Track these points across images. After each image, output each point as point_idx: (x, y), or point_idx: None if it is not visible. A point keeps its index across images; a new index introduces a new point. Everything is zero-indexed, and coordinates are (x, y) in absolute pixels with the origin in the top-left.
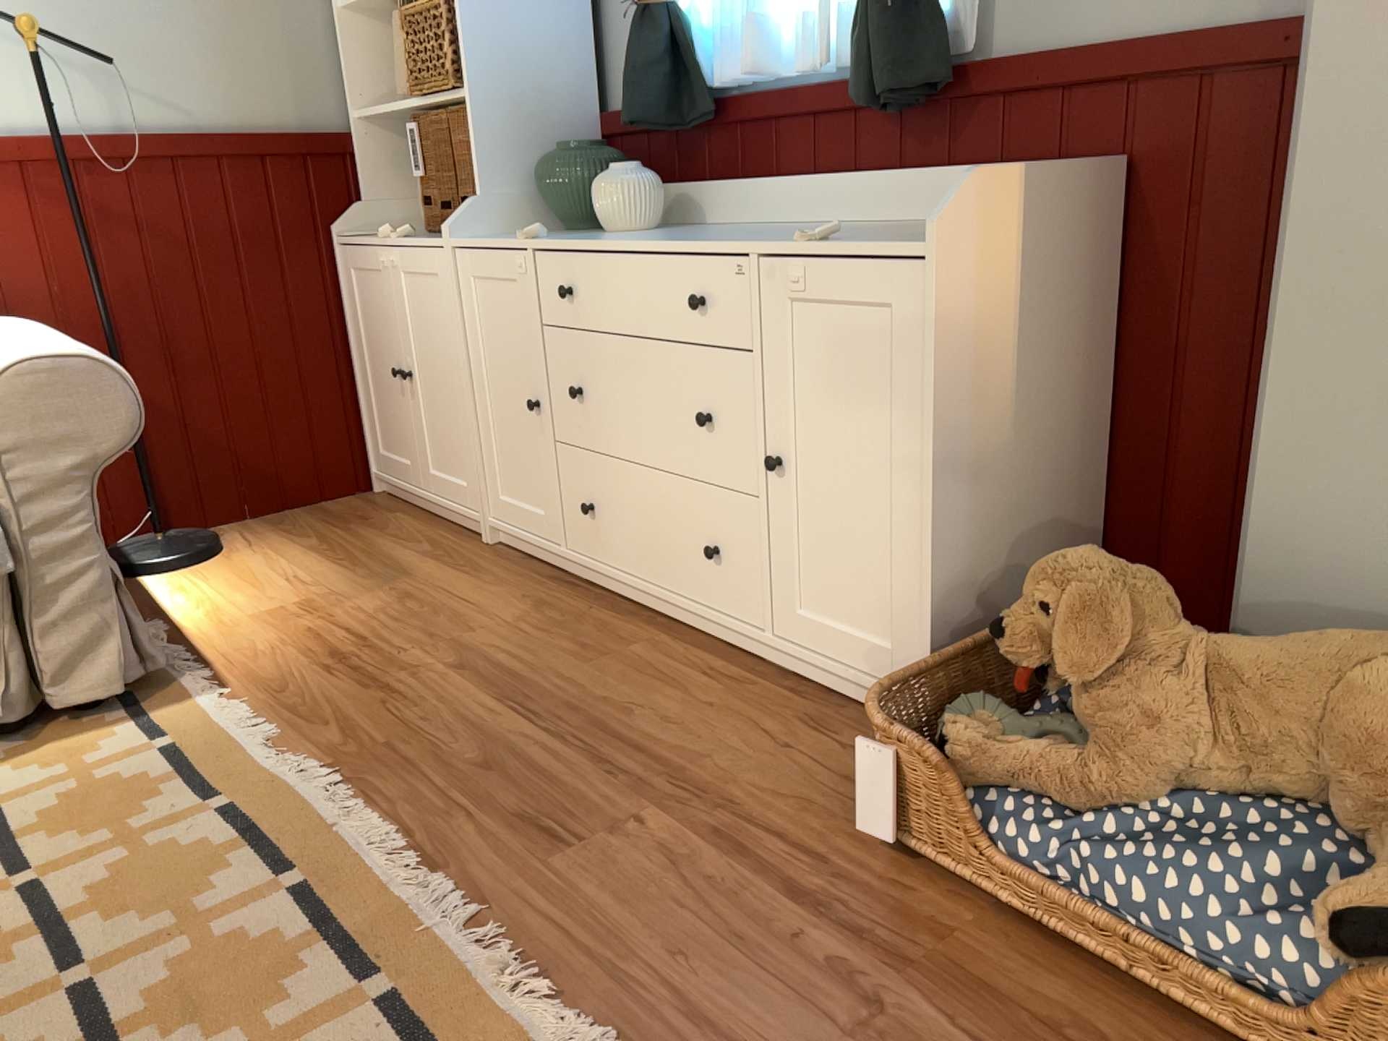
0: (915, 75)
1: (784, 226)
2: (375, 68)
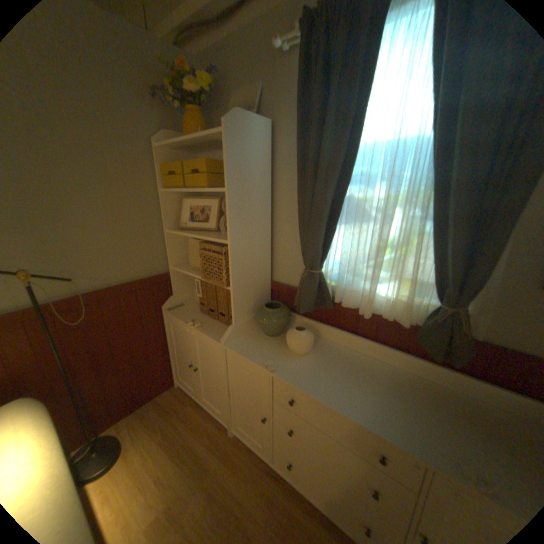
0: (471, 357)
1: (371, 365)
2: (179, 248)
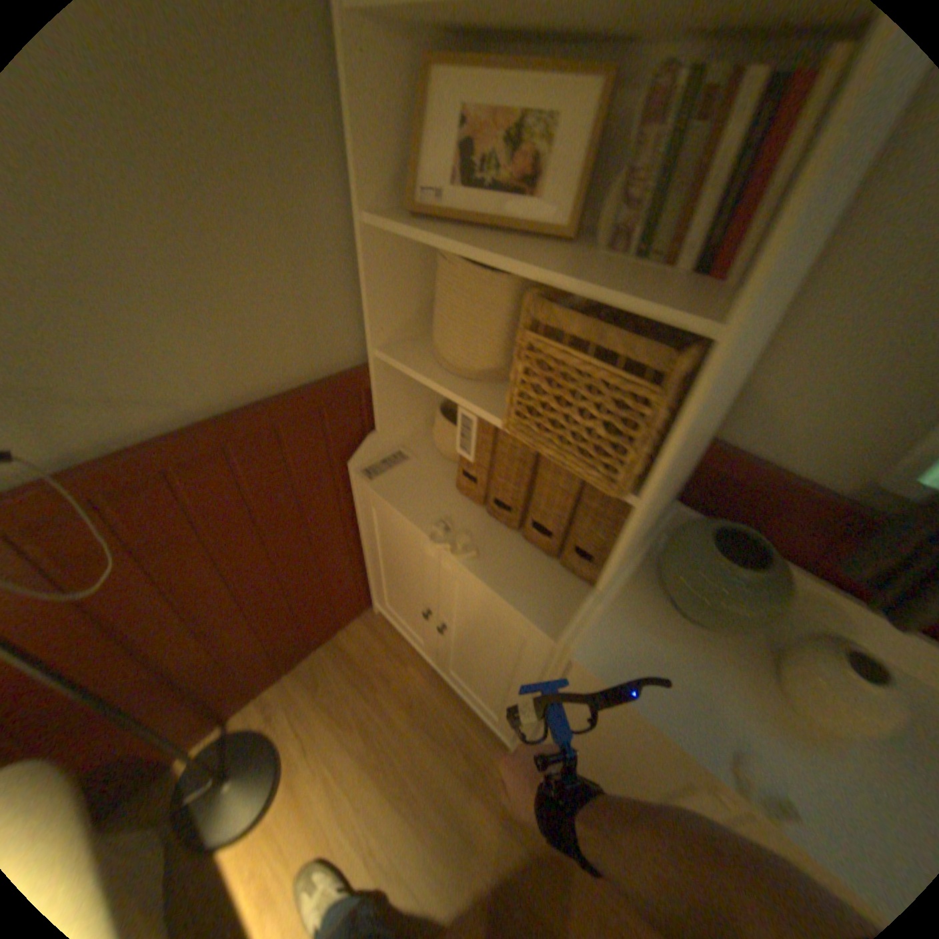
0: None
1: None
2: (402, 288)
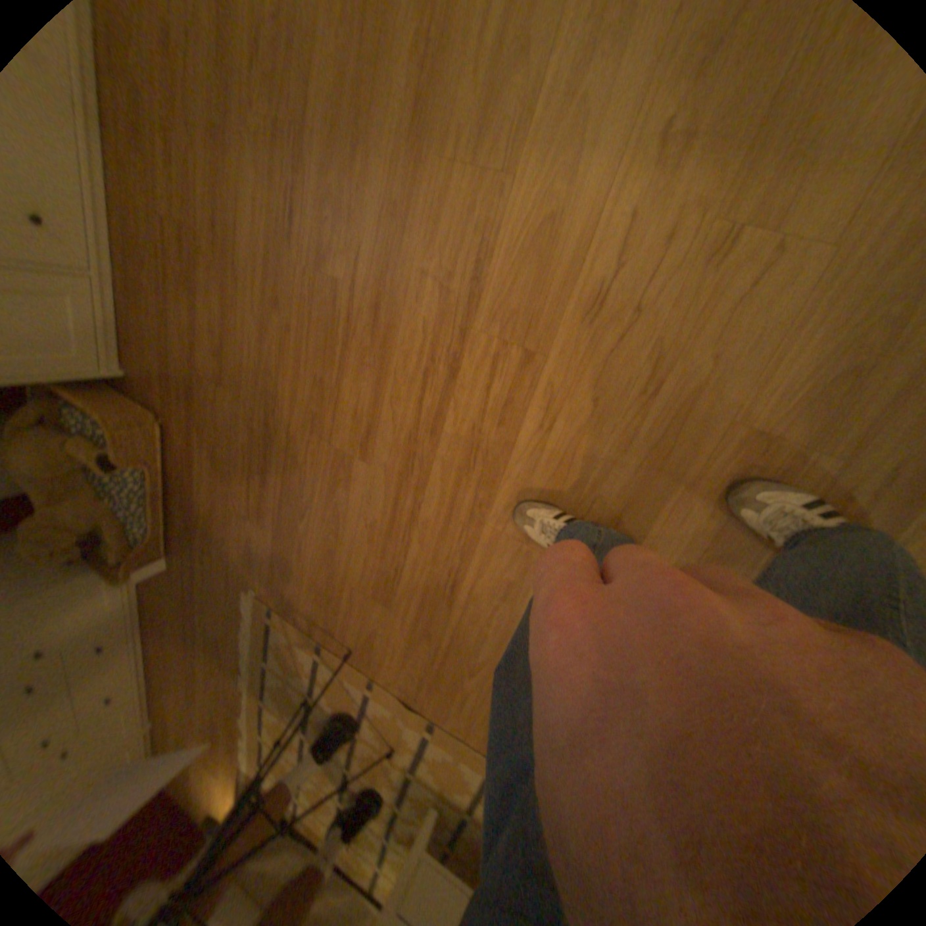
0: None
1: None
2: None
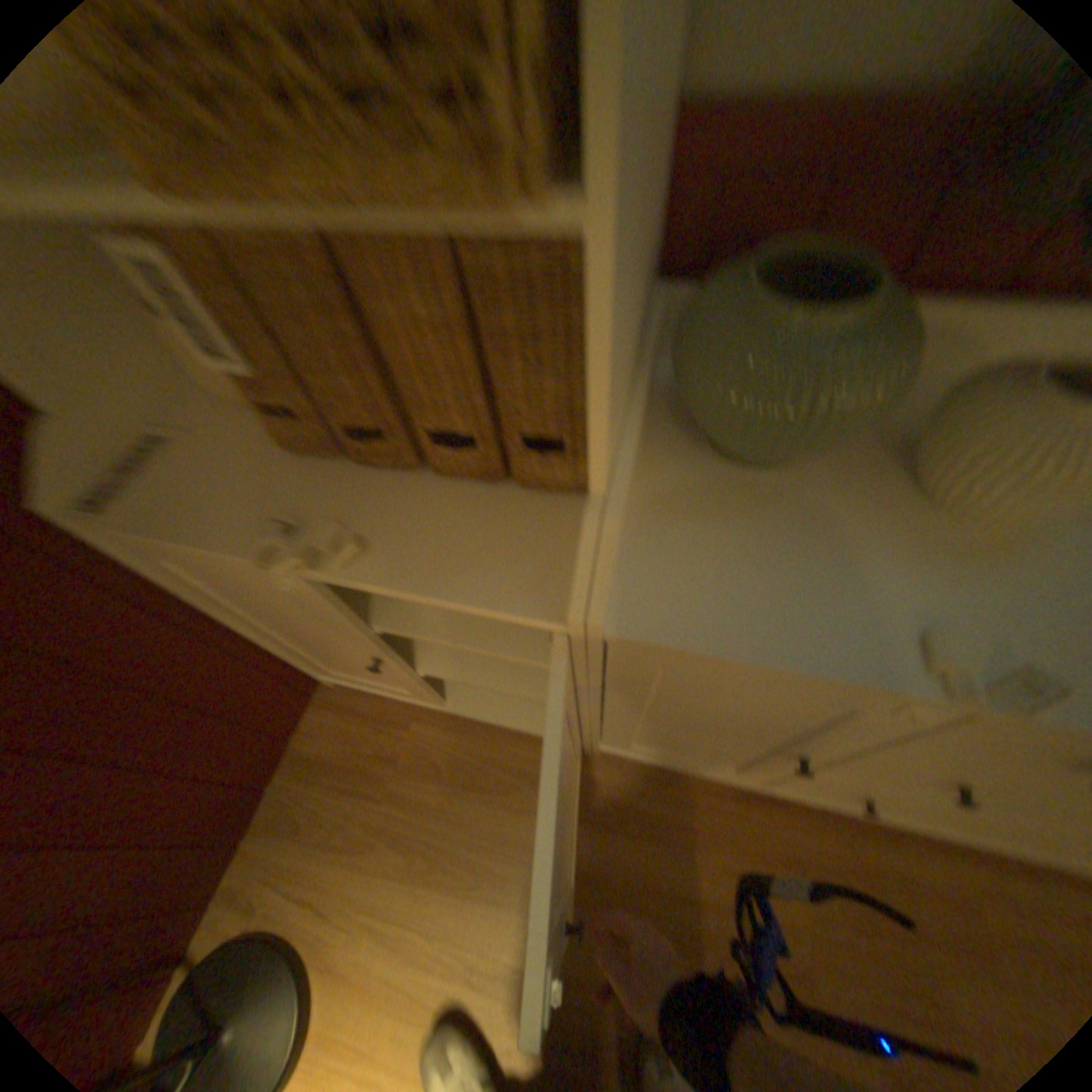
0: None
1: None
2: None
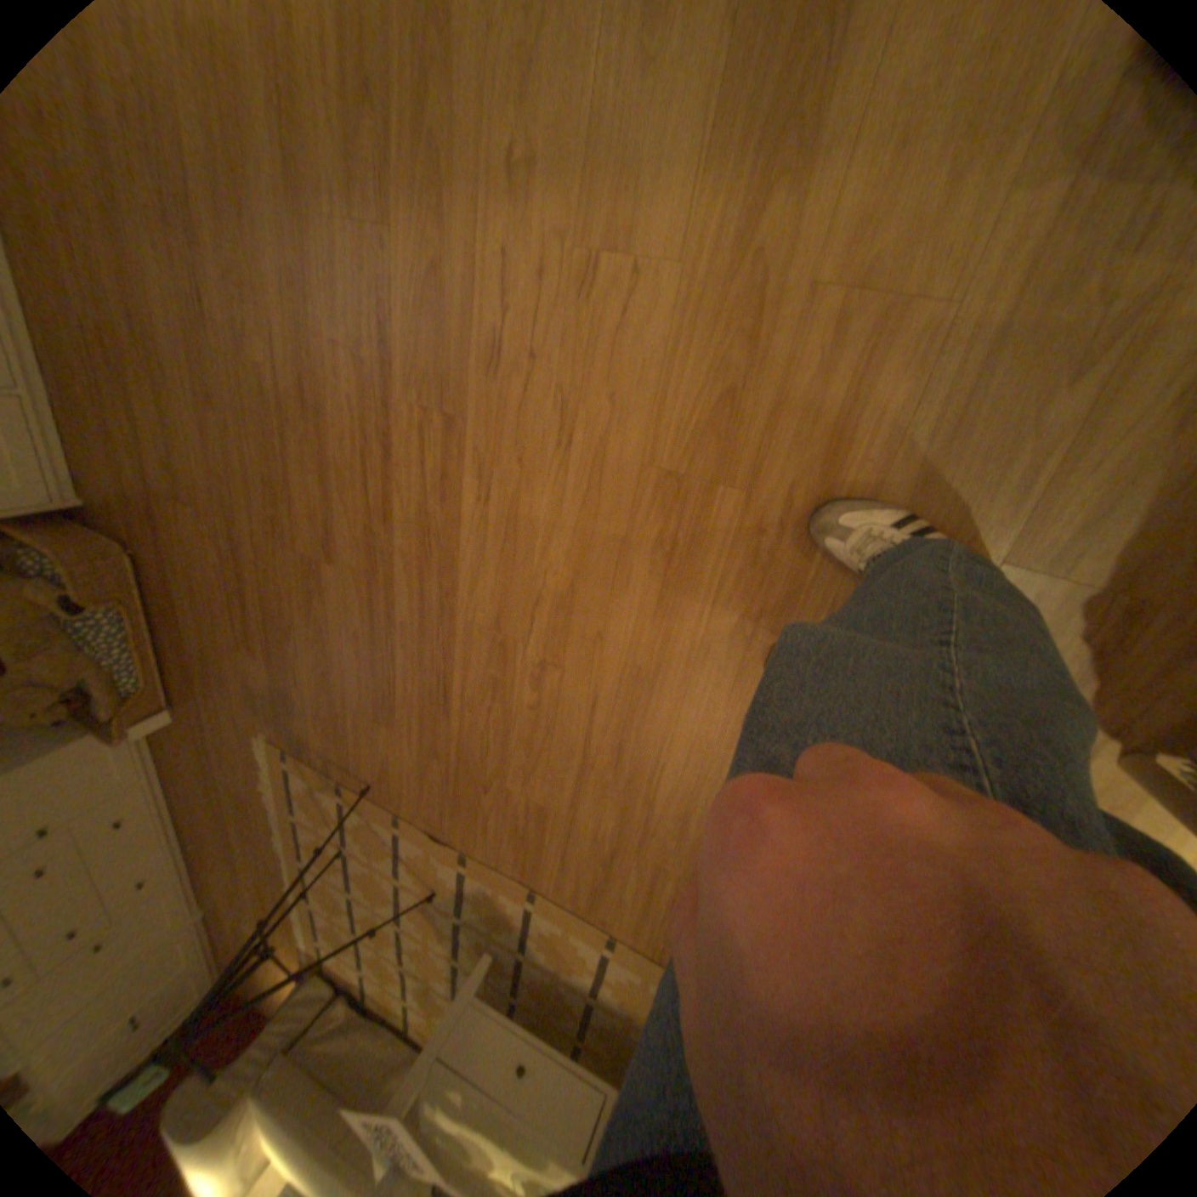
0: None
1: None
2: None
